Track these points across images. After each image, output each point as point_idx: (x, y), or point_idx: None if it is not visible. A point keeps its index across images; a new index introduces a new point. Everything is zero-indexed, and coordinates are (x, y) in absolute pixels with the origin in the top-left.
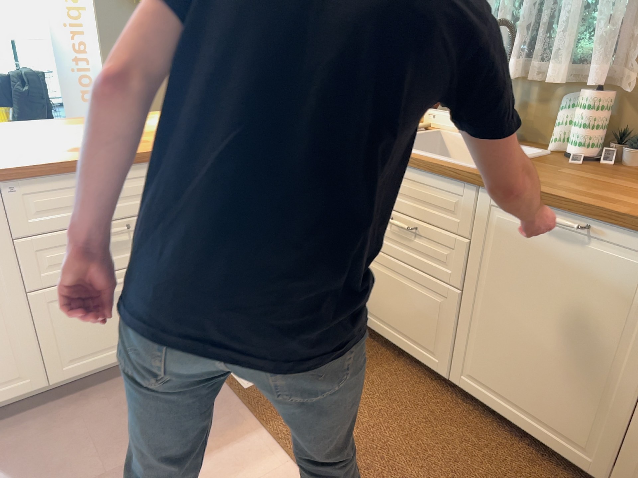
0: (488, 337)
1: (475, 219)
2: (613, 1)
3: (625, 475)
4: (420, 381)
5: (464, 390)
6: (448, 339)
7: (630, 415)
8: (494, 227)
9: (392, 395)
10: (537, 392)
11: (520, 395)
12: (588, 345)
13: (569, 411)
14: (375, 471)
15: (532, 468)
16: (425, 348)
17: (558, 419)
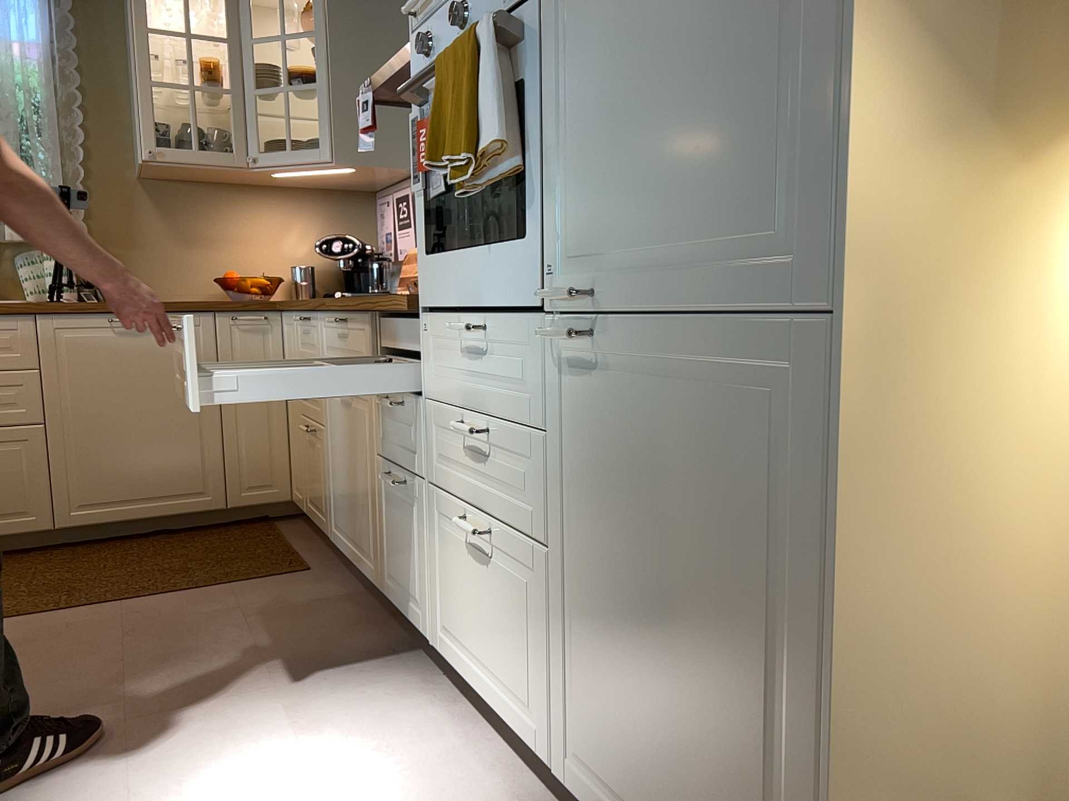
0: (88, 453)
1: (39, 347)
2: (47, 174)
3: (233, 489)
4: (16, 559)
5: (78, 526)
6: (42, 484)
7: (220, 441)
8: (63, 346)
9: (7, 573)
10: (151, 473)
11: (137, 487)
12: (177, 407)
13: (181, 470)
14: (79, 588)
15: (173, 539)
16: (12, 514)
17: (175, 483)
